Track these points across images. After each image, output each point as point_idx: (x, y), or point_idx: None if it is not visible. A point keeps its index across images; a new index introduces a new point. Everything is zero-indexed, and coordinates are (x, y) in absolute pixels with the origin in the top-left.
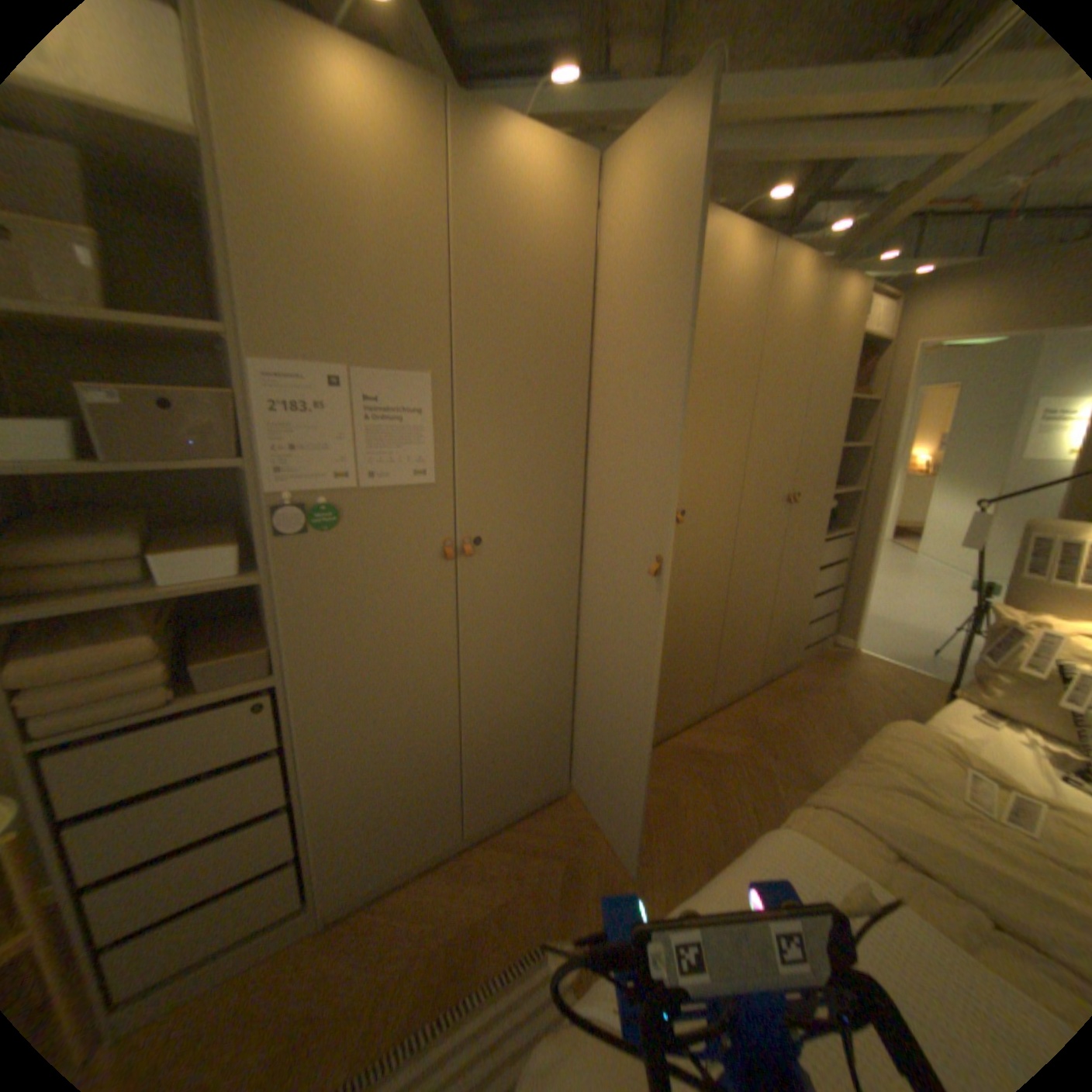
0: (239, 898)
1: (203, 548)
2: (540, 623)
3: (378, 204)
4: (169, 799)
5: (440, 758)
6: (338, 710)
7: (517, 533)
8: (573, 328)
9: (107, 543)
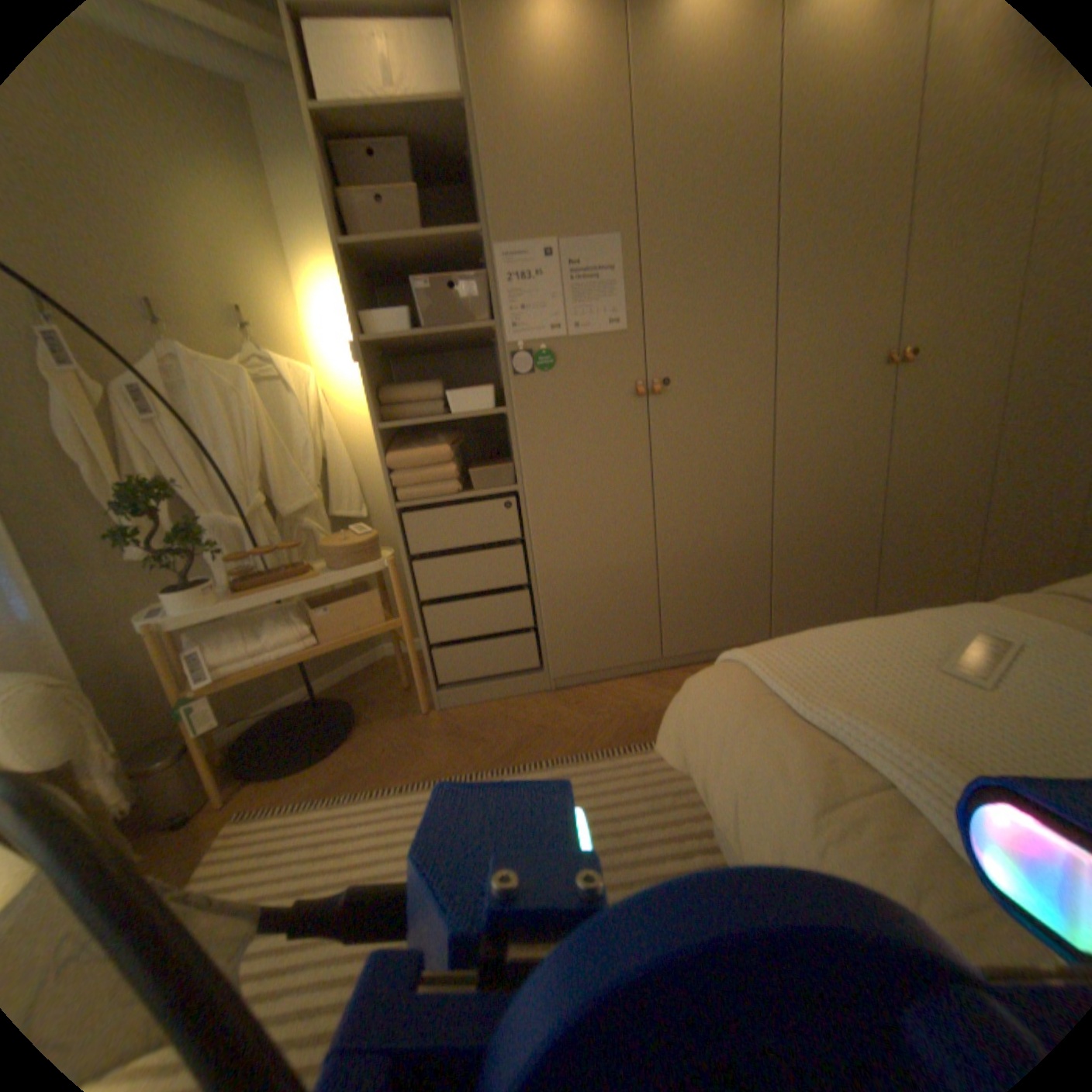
0: (498, 641)
1: (471, 388)
2: (728, 463)
3: (572, 97)
4: (458, 556)
5: (636, 574)
6: (556, 514)
7: (702, 372)
8: (756, 158)
9: (424, 386)
